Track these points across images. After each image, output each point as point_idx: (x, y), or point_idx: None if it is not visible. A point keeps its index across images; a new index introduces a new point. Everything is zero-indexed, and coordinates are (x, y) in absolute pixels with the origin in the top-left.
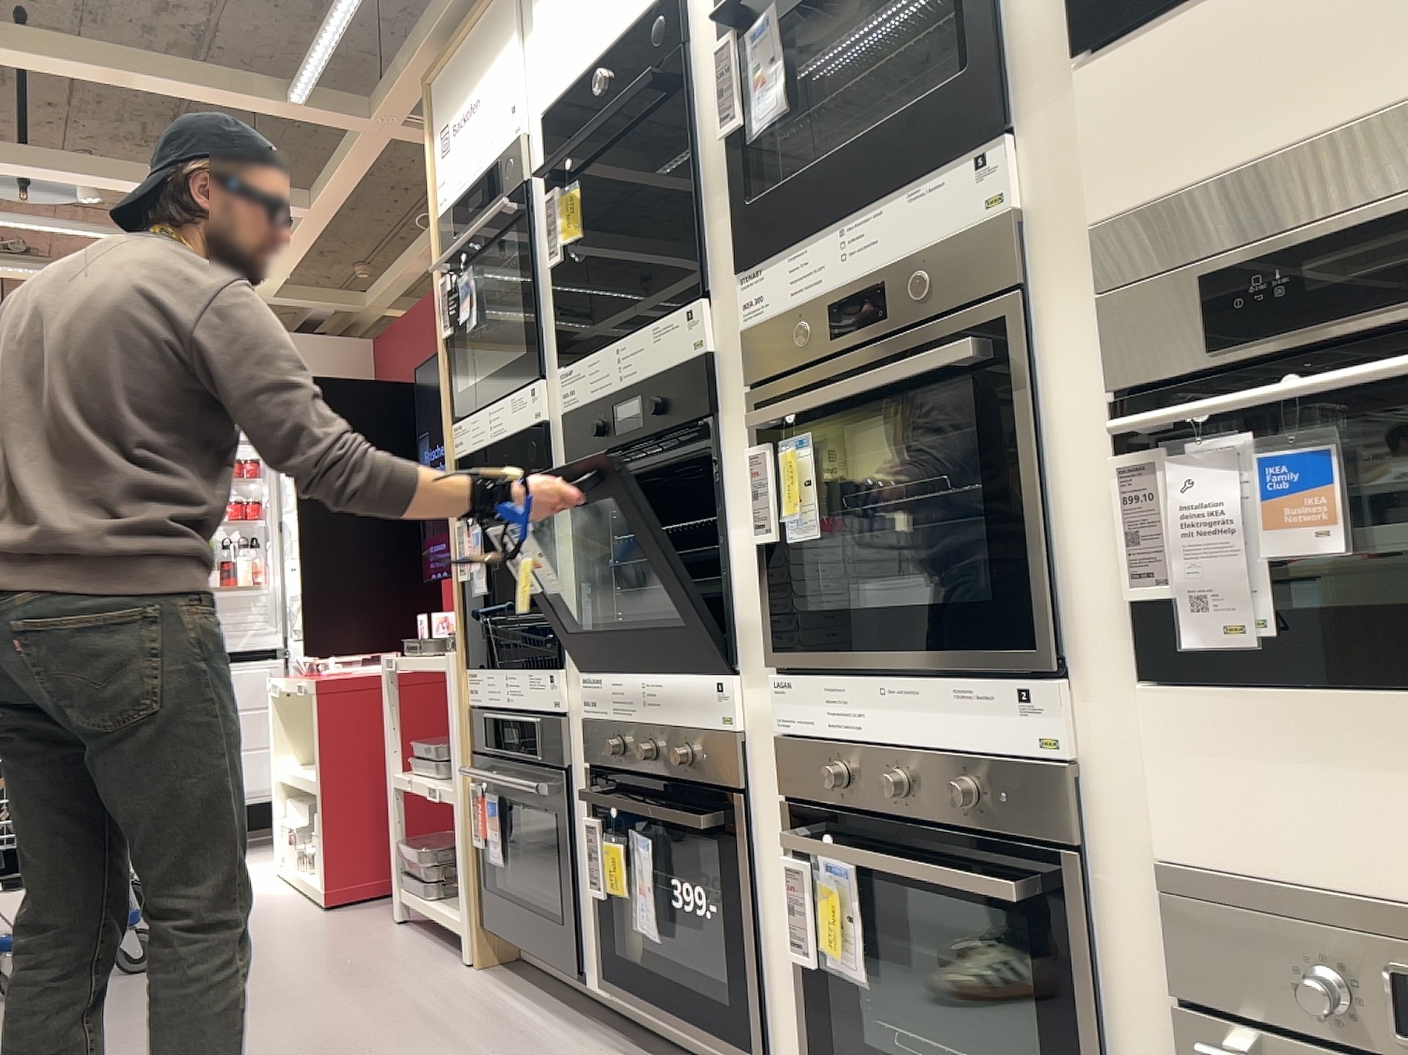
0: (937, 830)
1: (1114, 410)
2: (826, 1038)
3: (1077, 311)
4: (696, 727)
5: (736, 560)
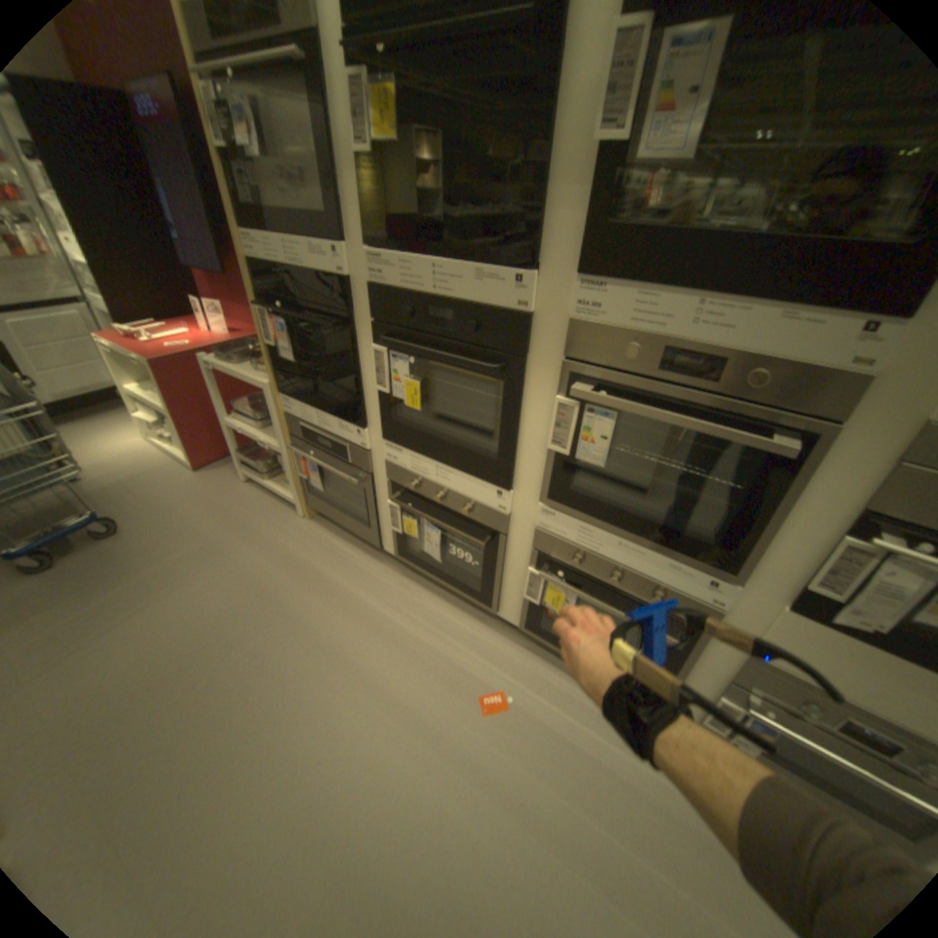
0: (627, 593)
1: (867, 518)
2: (530, 614)
3: (873, 452)
4: (478, 501)
5: (524, 441)
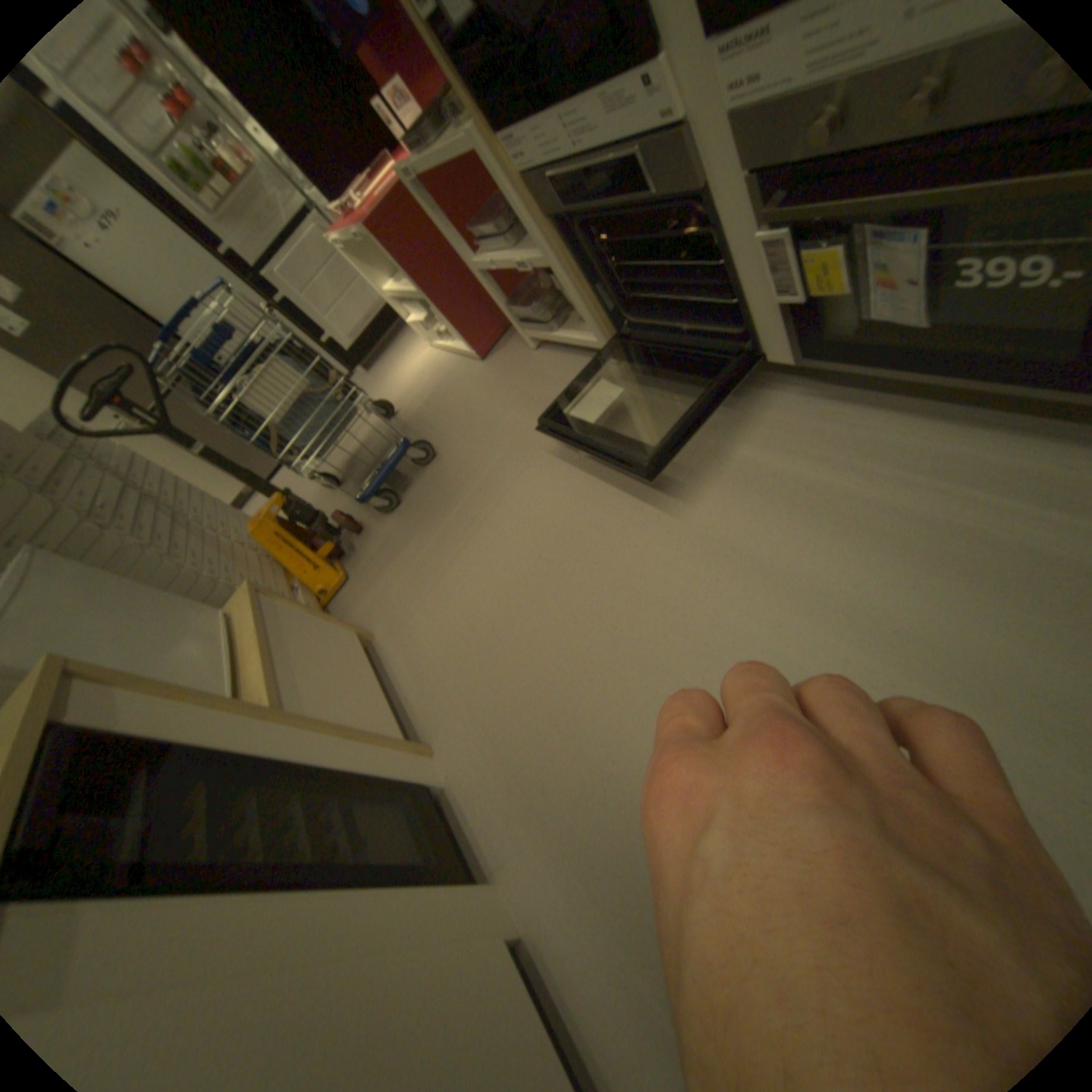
0: None
1: None
2: None
3: None
4: None
5: None
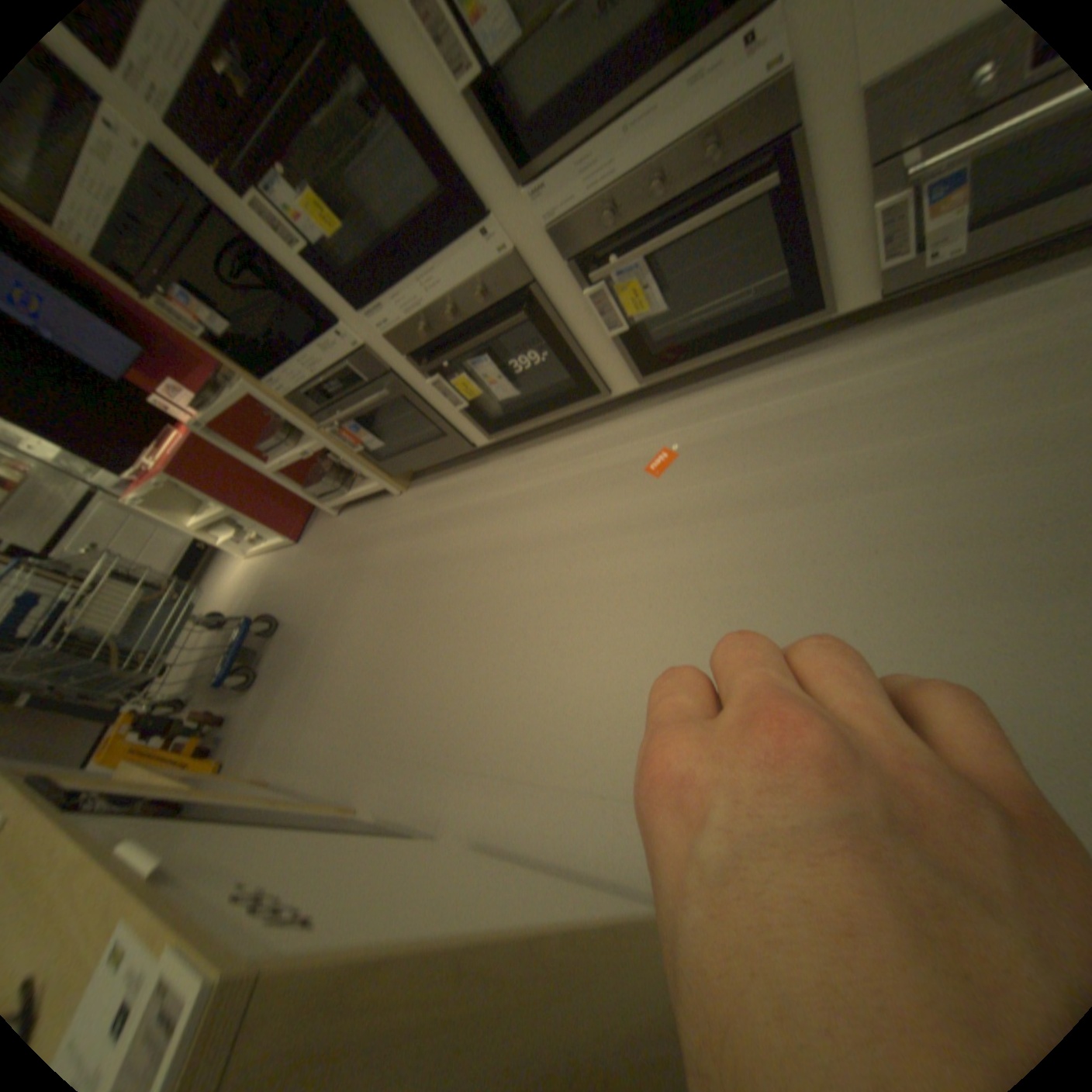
0: (686, 191)
1: None
2: (636, 354)
3: None
4: (478, 267)
5: (440, 120)
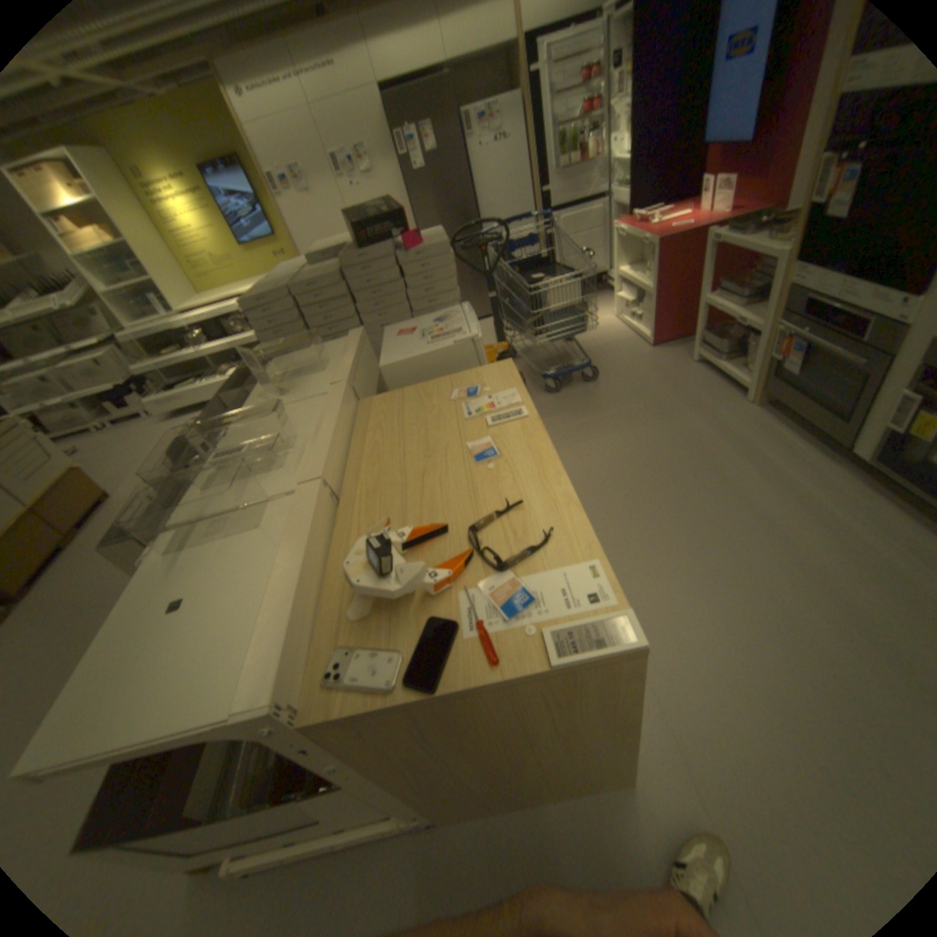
0: None
1: None
2: None
3: None
4: None
5: None
